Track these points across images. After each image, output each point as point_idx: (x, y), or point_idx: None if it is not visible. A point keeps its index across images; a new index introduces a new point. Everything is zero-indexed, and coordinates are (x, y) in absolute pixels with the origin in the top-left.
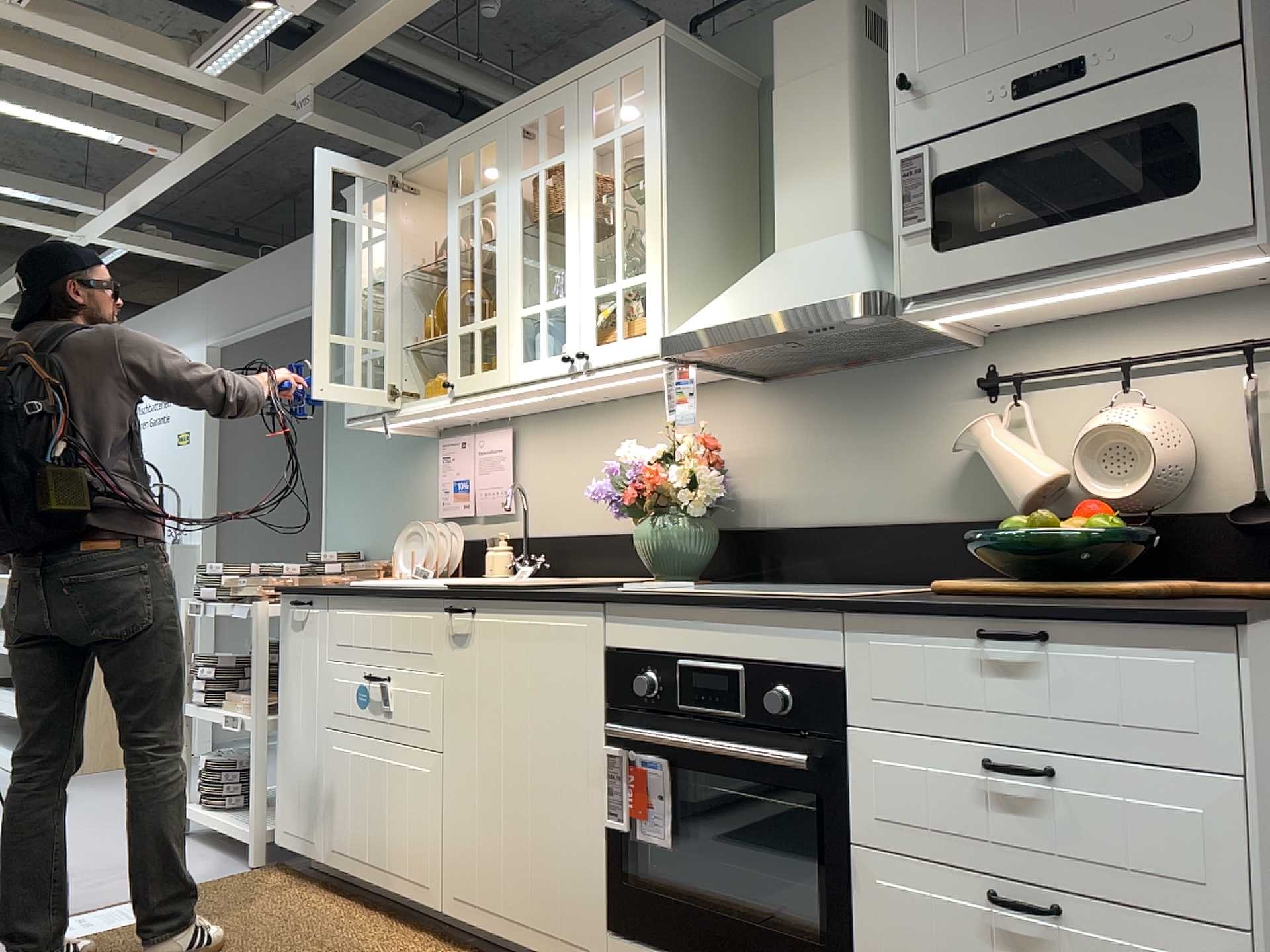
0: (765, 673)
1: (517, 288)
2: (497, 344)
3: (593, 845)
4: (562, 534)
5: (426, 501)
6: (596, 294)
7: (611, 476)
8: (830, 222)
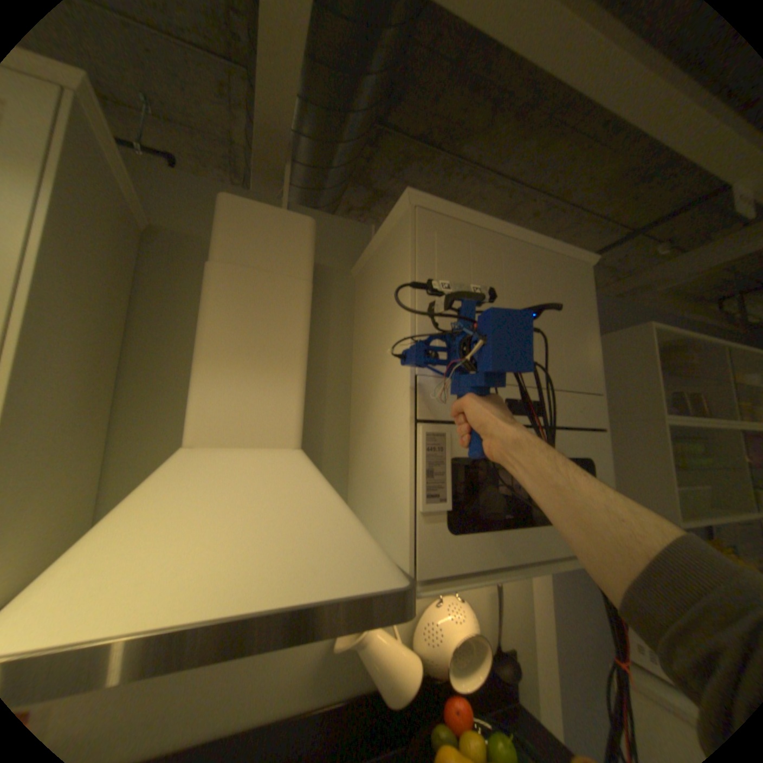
0: None
1: None
2: None
3: None
4: None
5: None
6: None
7: None
8: (273, 430)
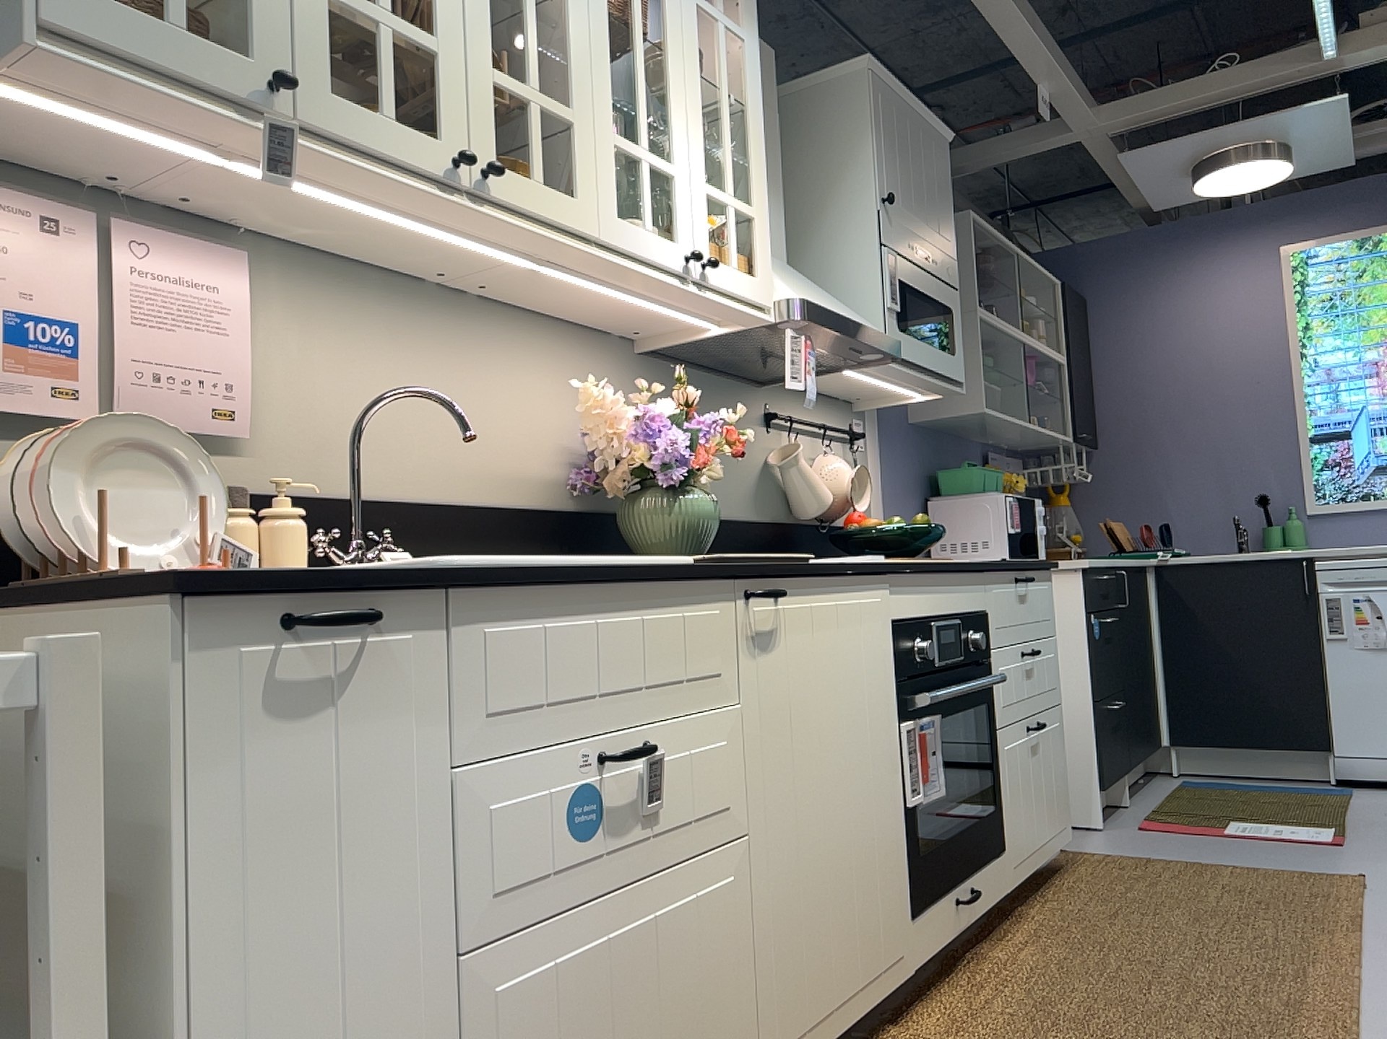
0: (964, 622)
1: (608, 95)
2: (578, 160)
3: (900, 835)
4: (368, 496)
5: None
6: (711, 193)
7: (634, 423)
8: (779, 247)
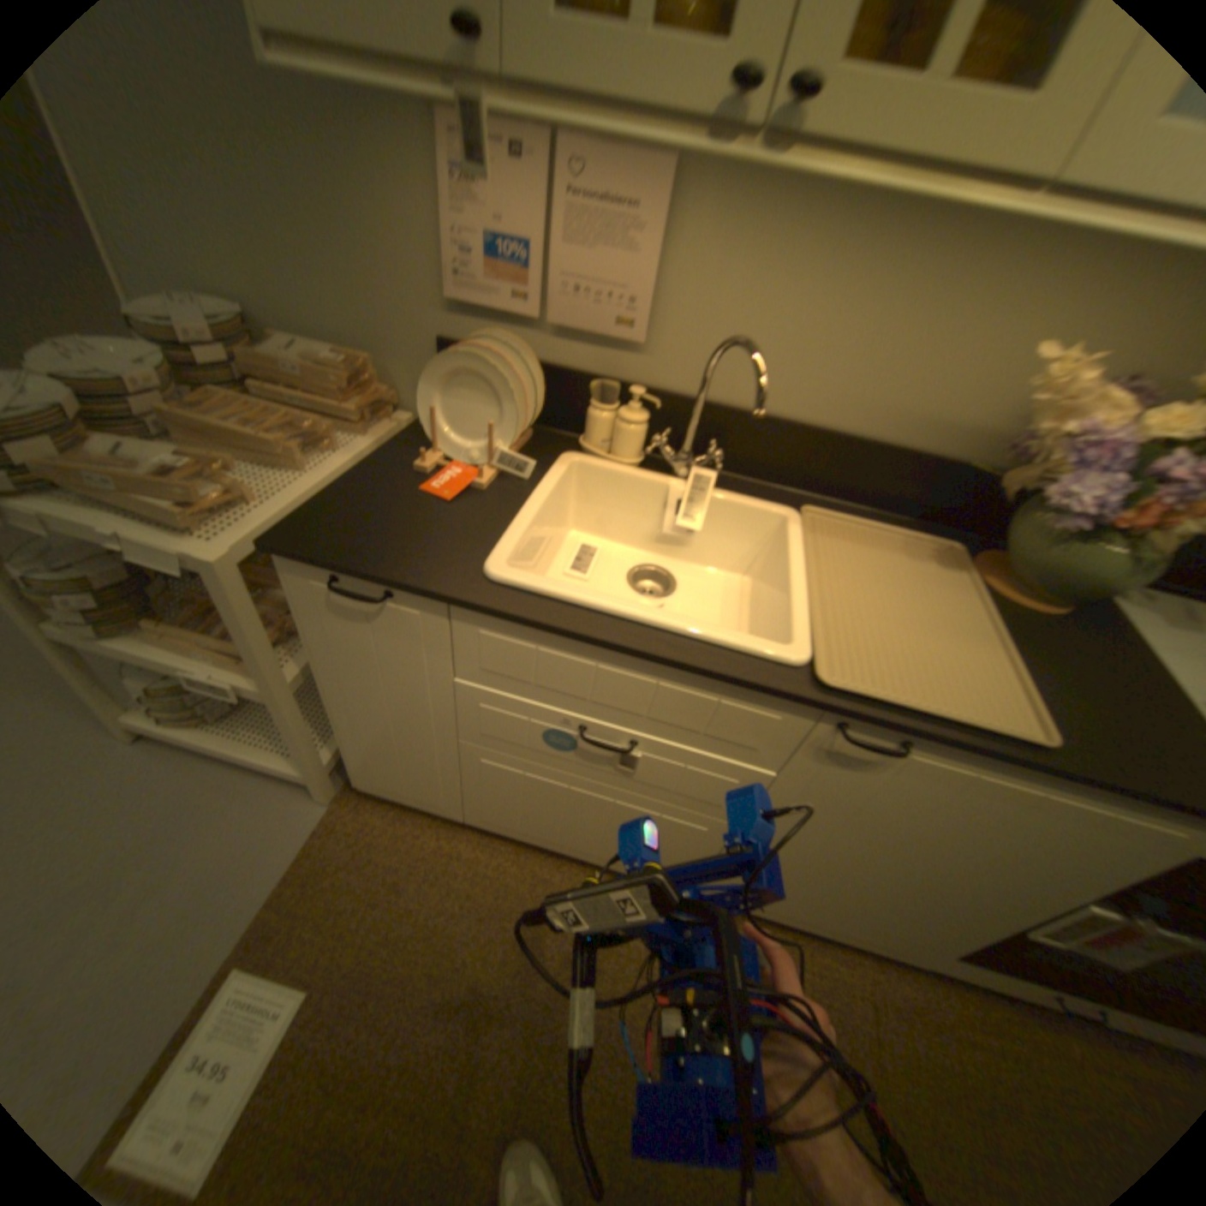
0: None
1: None
2: None
3: (994, 936)
4: (745, 404)
5: (400, 246)
6: None
7: (1067, 436)
8: None
